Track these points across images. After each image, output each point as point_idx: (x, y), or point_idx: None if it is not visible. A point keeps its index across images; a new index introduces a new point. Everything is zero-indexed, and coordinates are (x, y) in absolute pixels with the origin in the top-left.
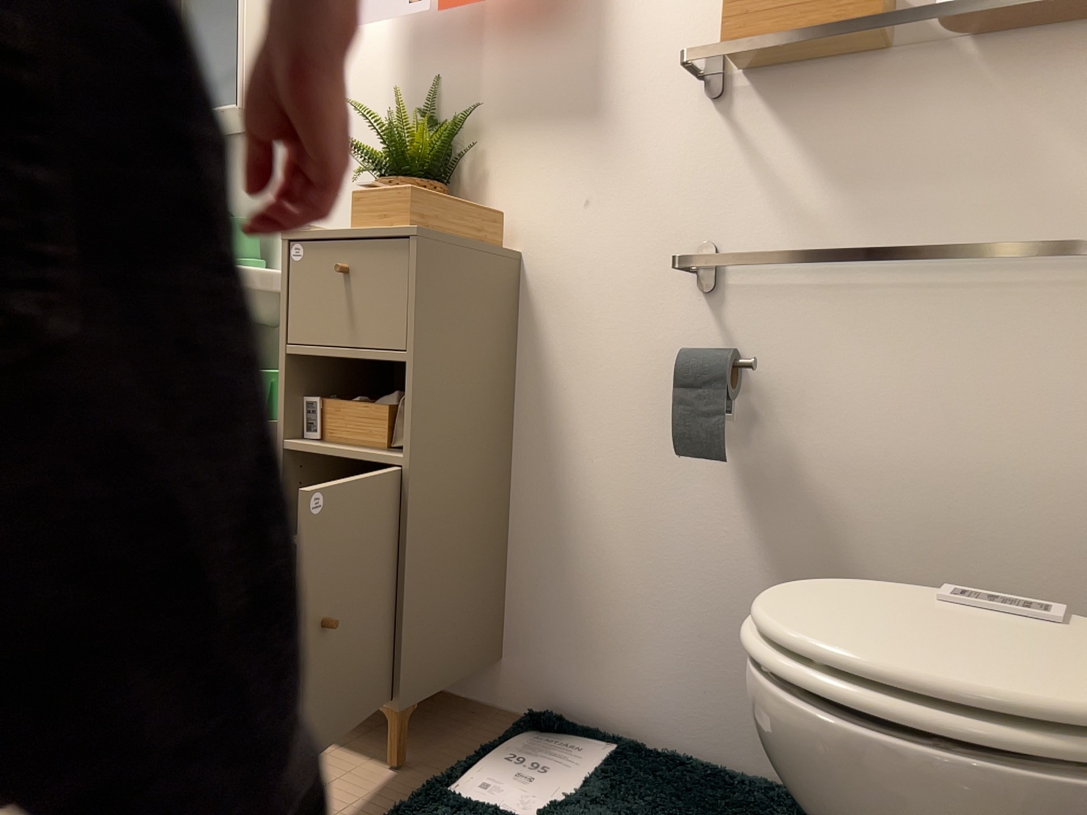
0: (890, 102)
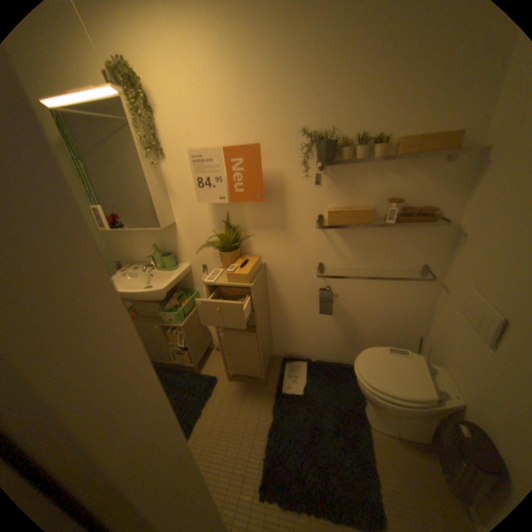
0: (368, 232)
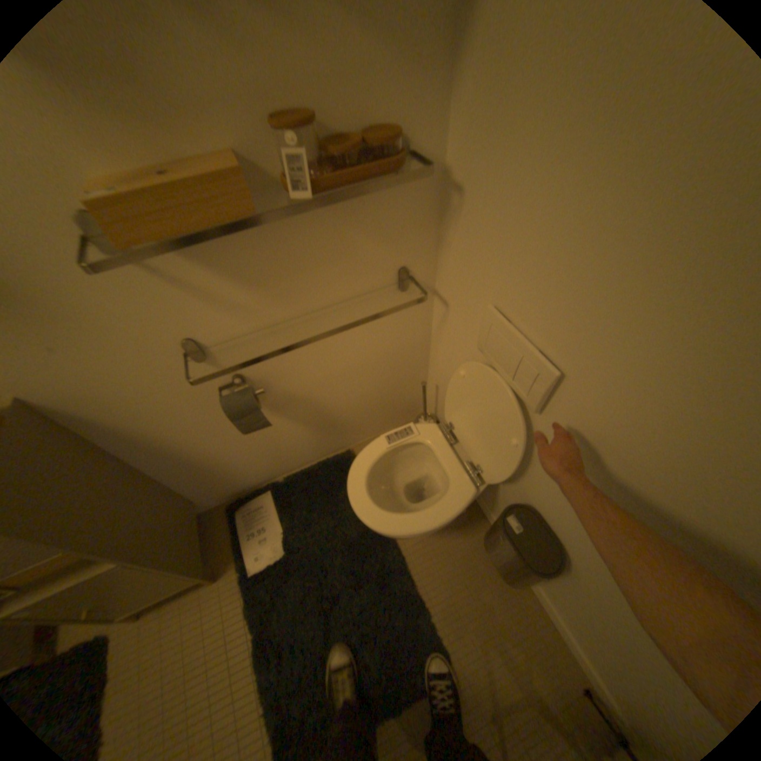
0: (263, 230)
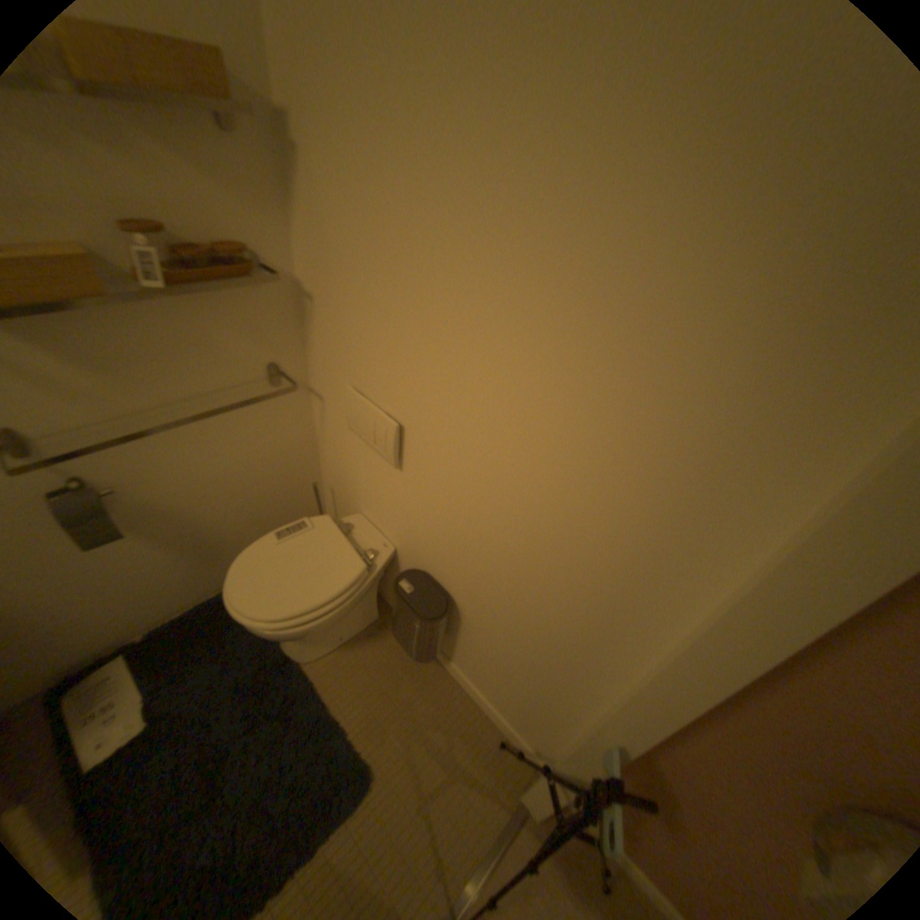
0: (108, 316)
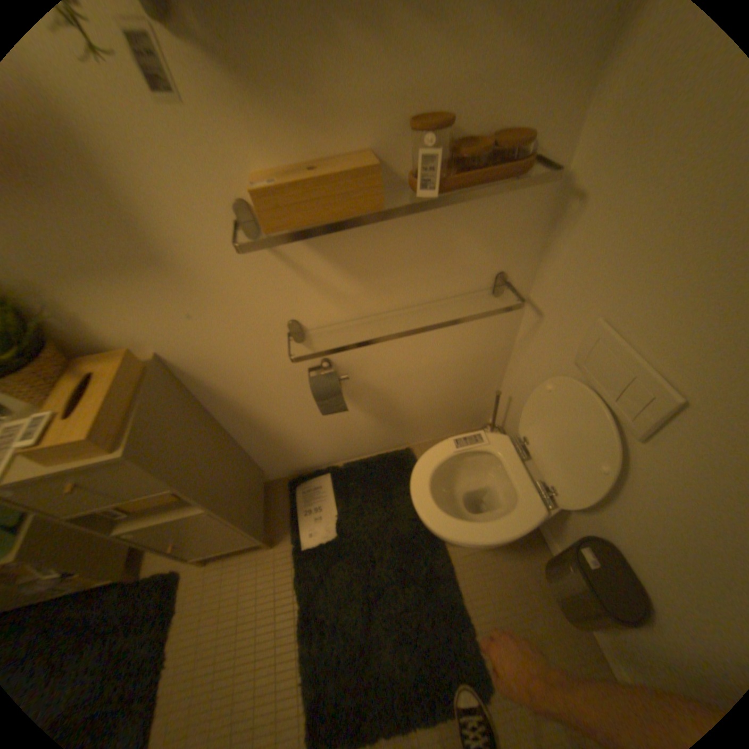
0: (377, 225)
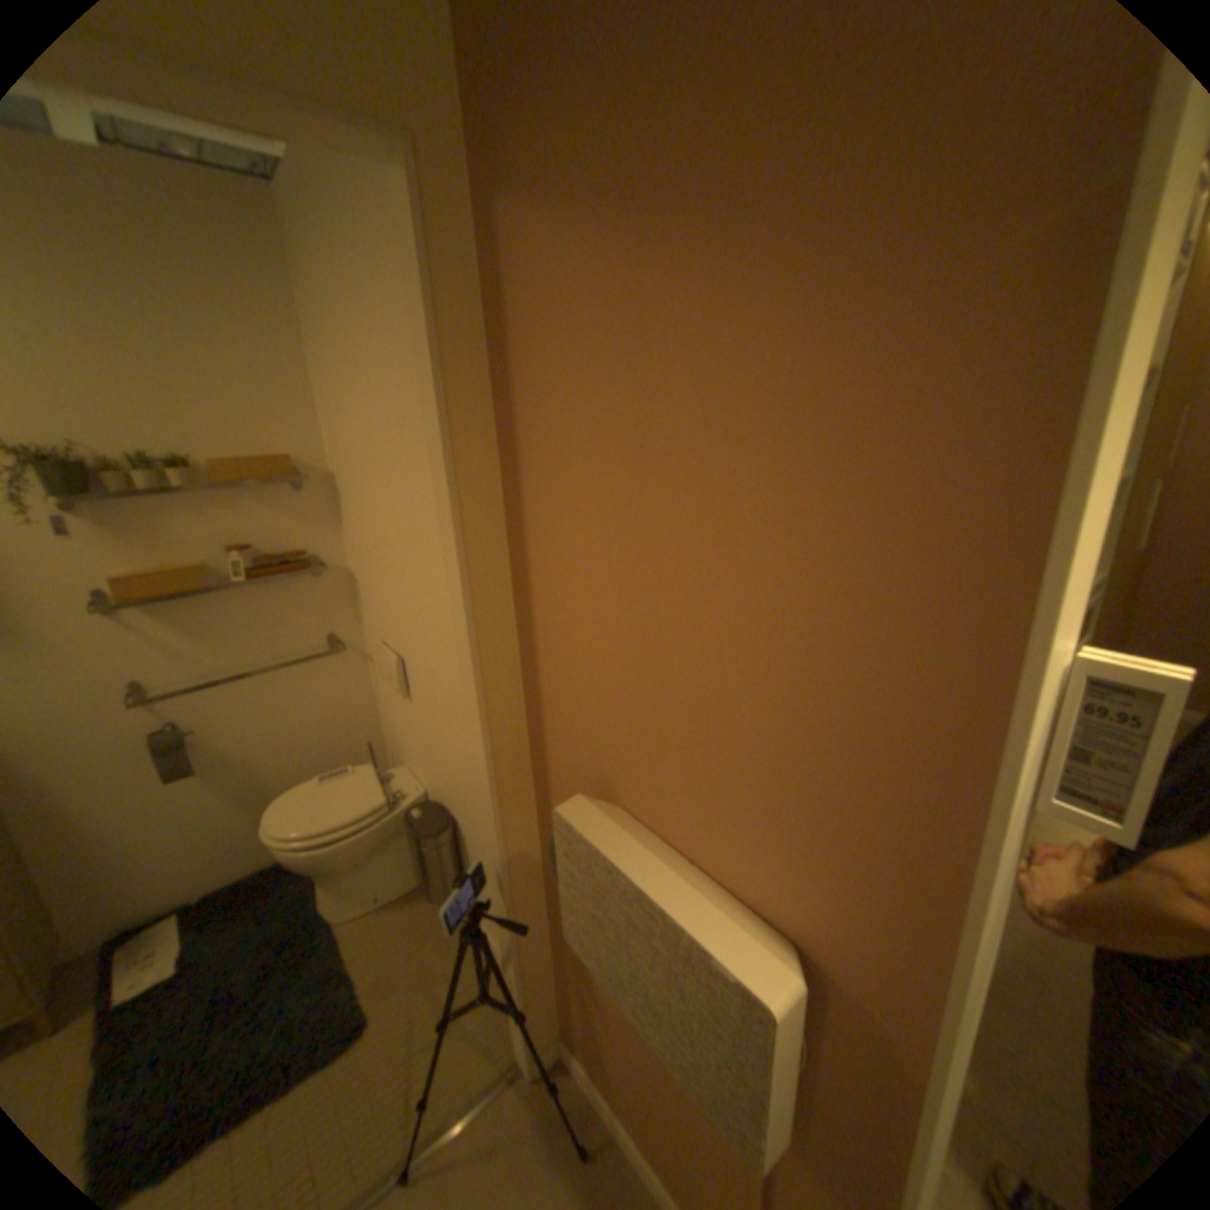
0: (216, 606)
